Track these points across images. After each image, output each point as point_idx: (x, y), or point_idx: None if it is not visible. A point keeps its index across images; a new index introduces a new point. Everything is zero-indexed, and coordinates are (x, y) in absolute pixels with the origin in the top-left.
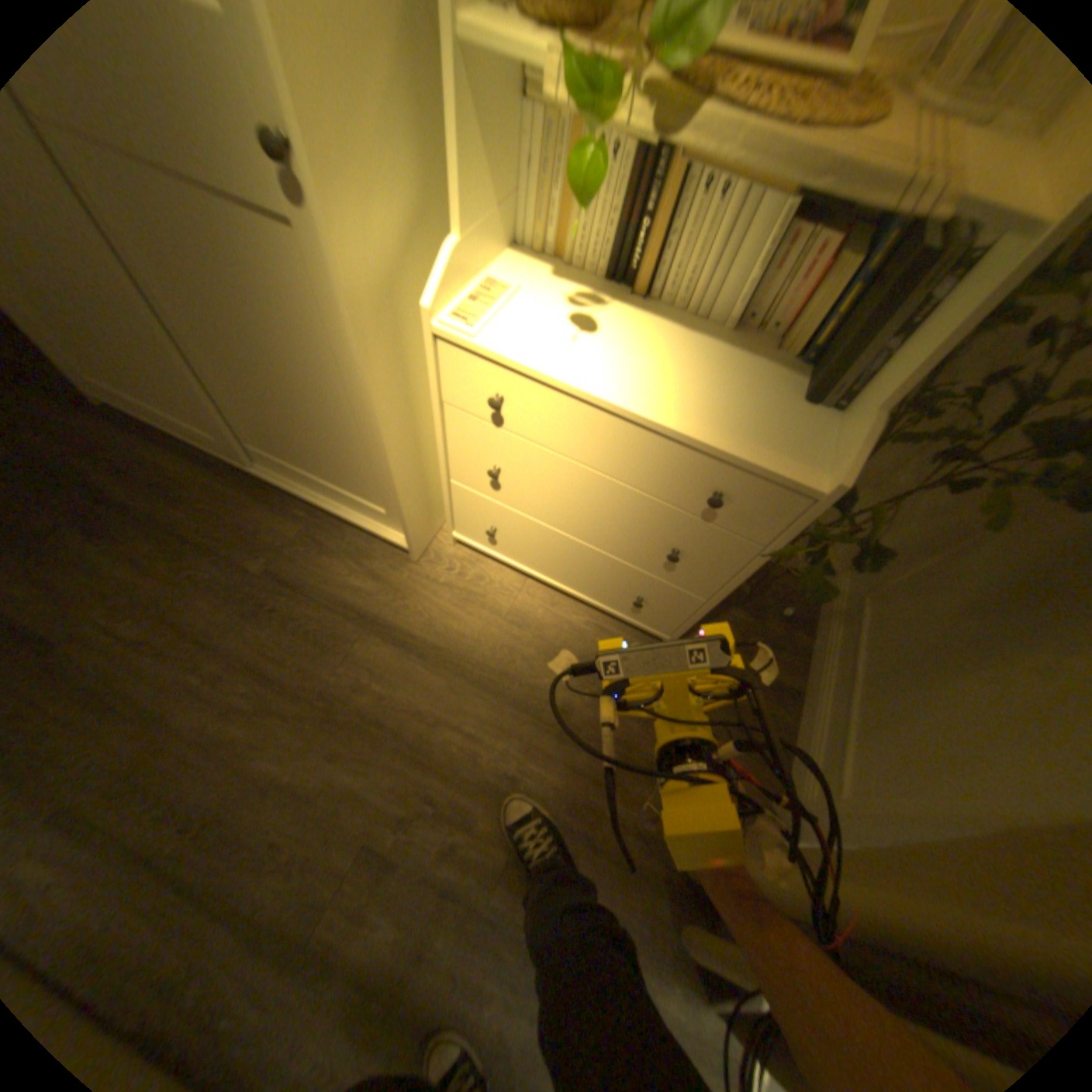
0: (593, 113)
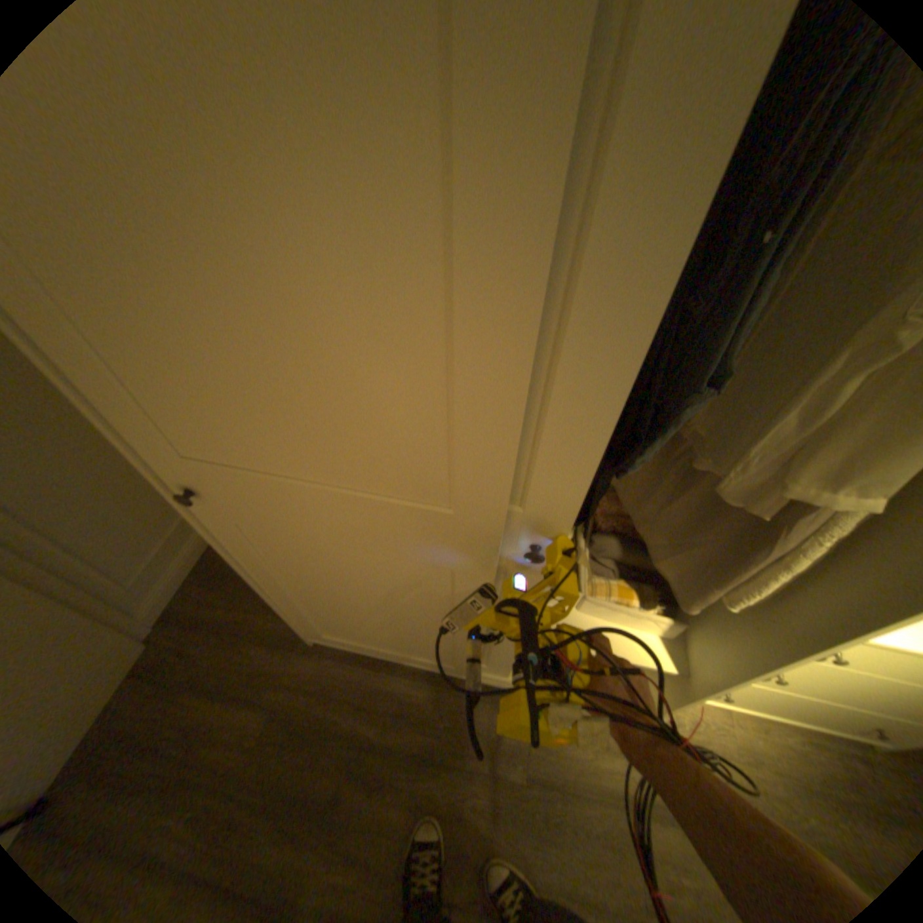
0: None
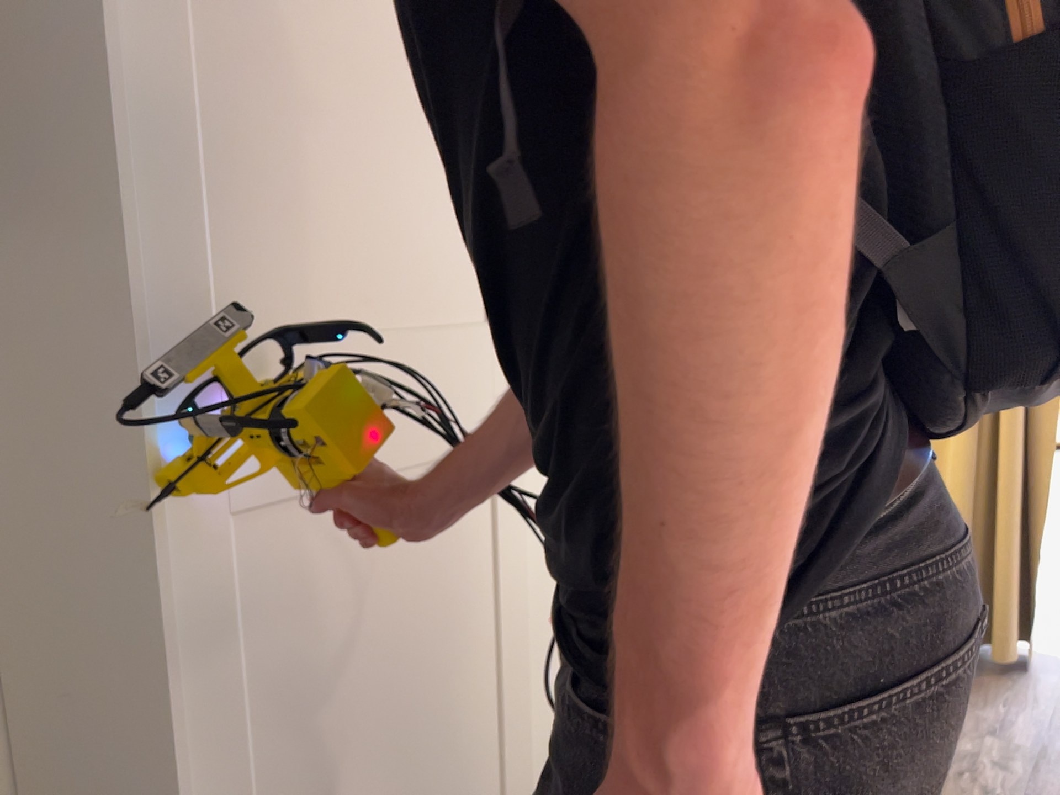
0: None
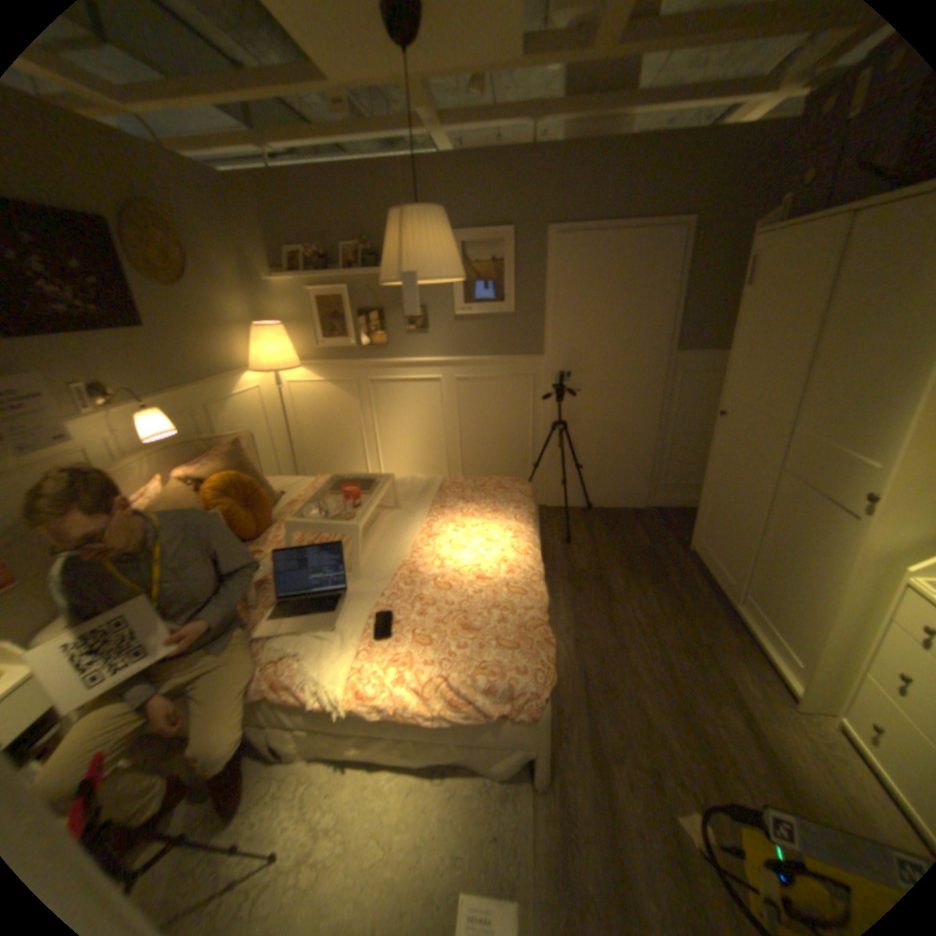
0: None
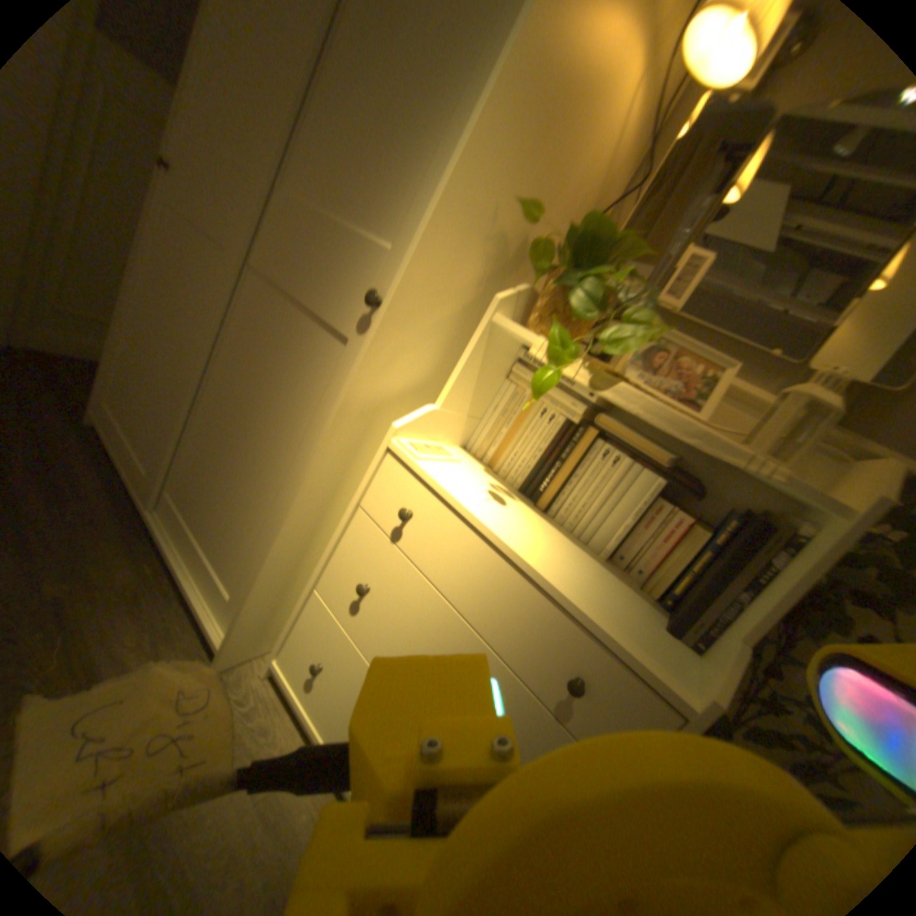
0: (553, 364)
